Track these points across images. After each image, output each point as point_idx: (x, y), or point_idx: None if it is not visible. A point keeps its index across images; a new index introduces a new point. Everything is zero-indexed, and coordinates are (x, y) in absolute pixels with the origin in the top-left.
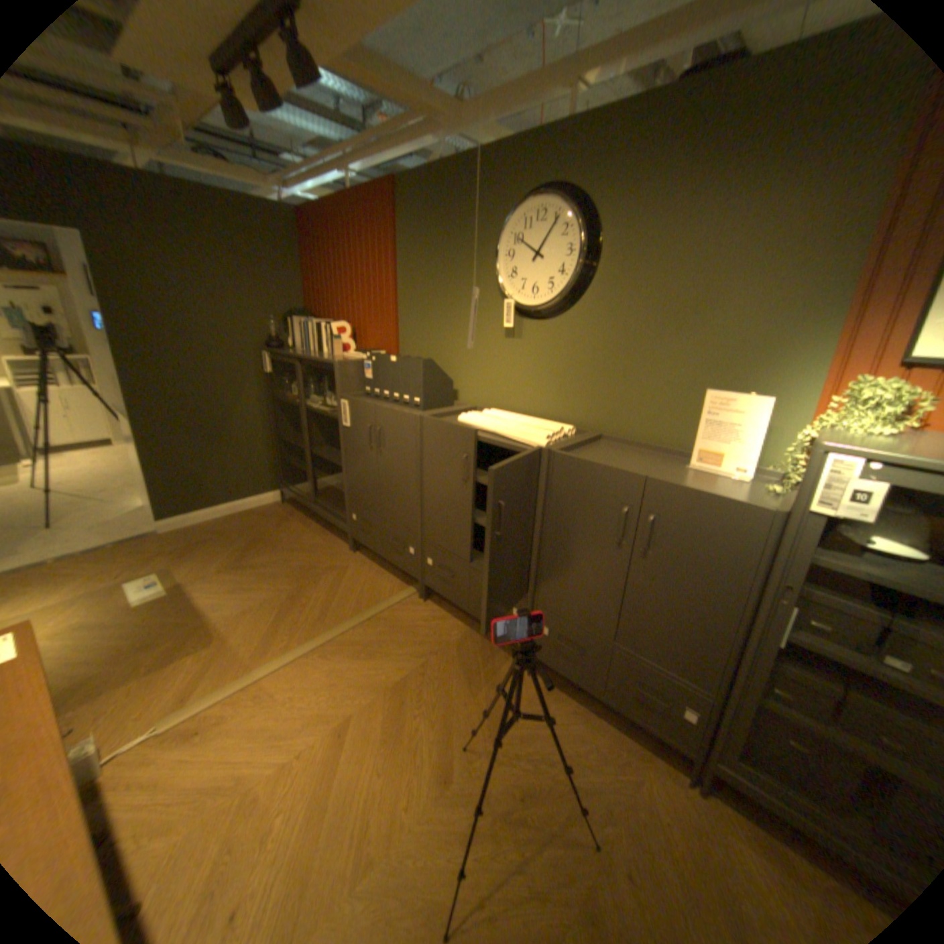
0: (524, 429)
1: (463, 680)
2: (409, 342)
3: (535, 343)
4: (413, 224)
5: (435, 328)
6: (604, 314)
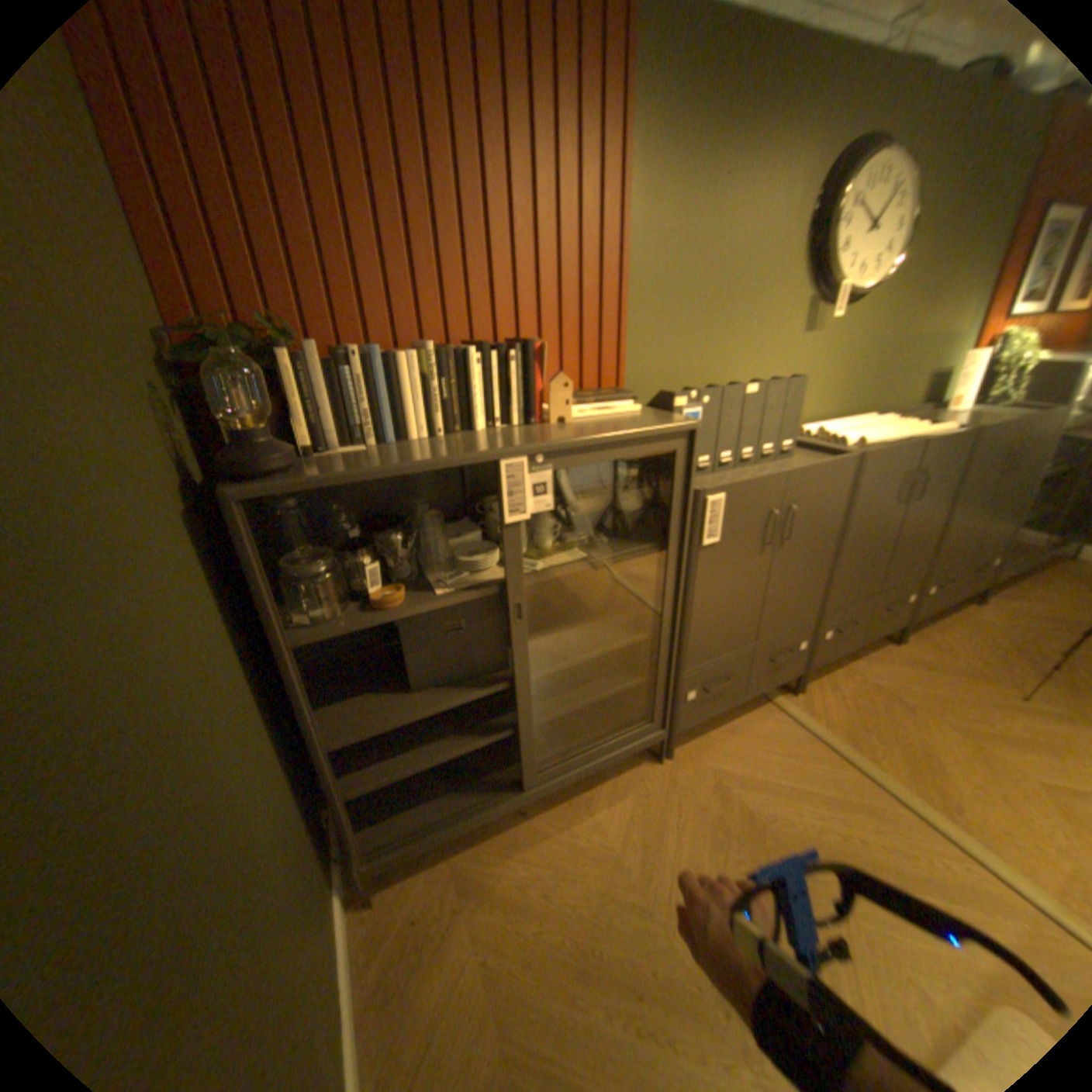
0: (907, 426)
1: (934, 688)
2: (648, 363)
3: (835, 335)
4: (675, 120)
5: (704, 330)
6: (895, 297)
